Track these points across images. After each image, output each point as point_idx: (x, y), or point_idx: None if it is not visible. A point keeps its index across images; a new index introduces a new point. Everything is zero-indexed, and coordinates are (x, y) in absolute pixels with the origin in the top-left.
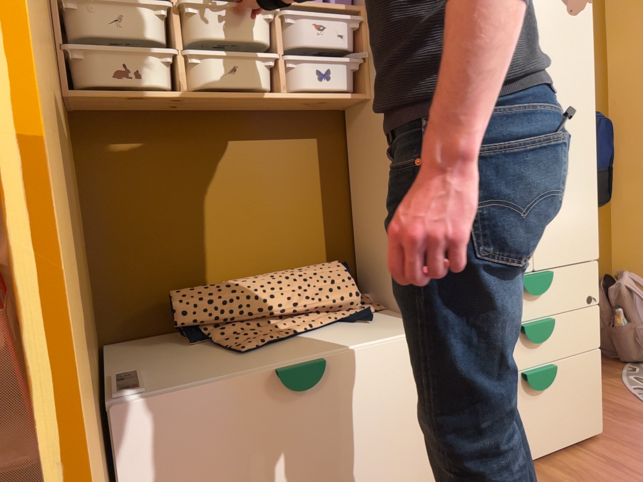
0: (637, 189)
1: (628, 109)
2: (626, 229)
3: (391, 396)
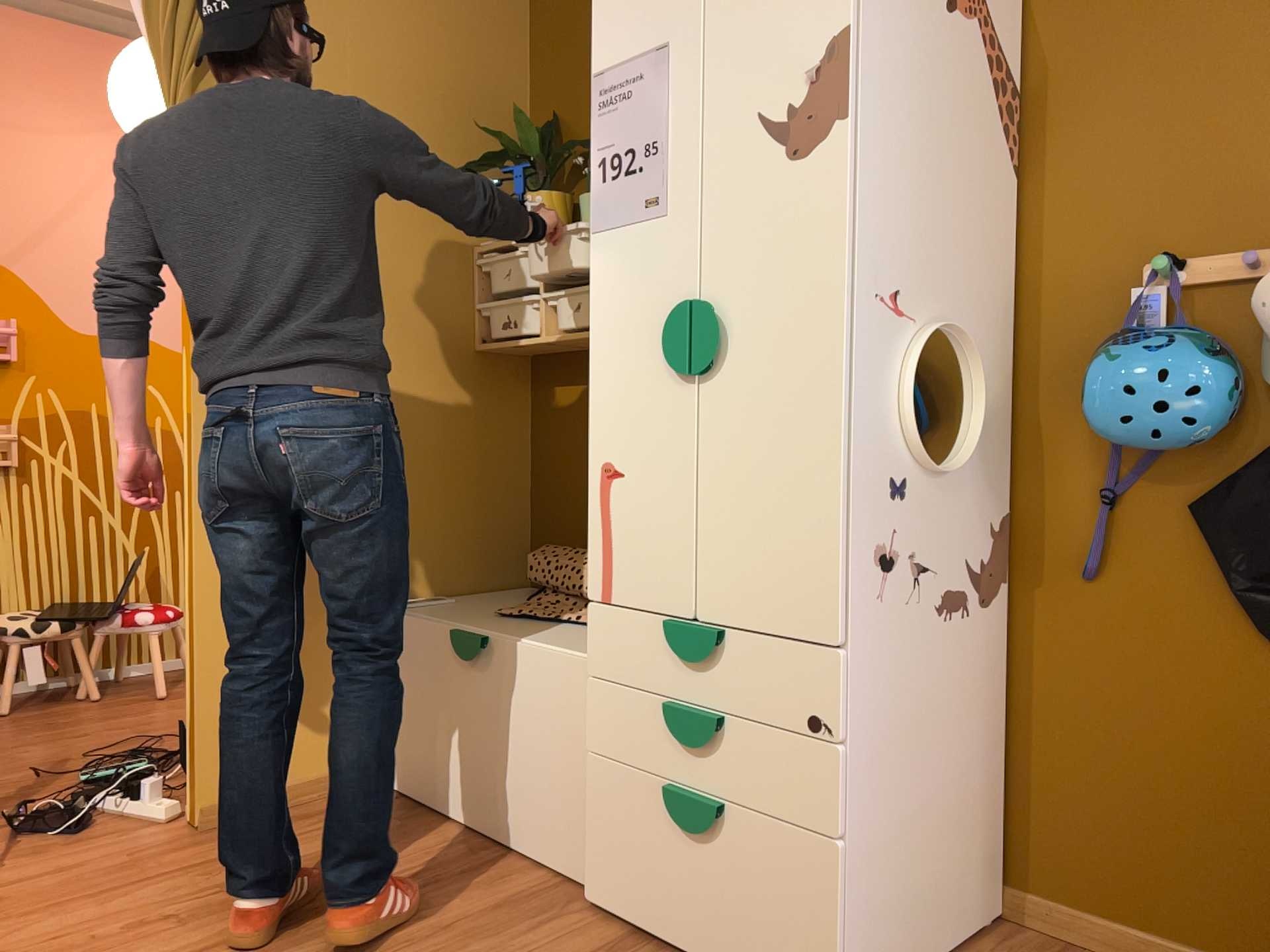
0: None
1: None
2: None
3: (539, 717)
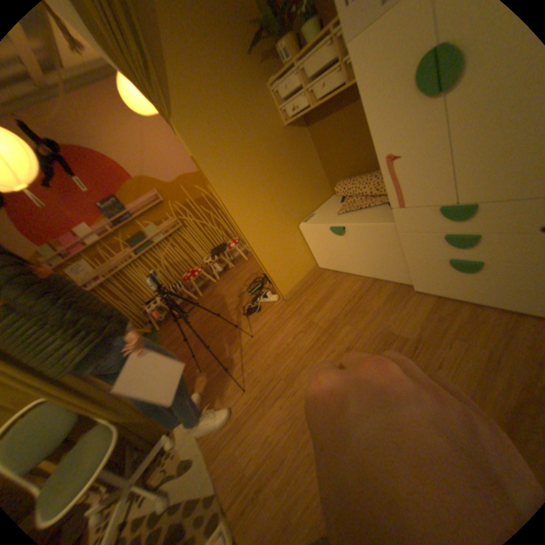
0: None
1: None
2: None
3: (376, 244)
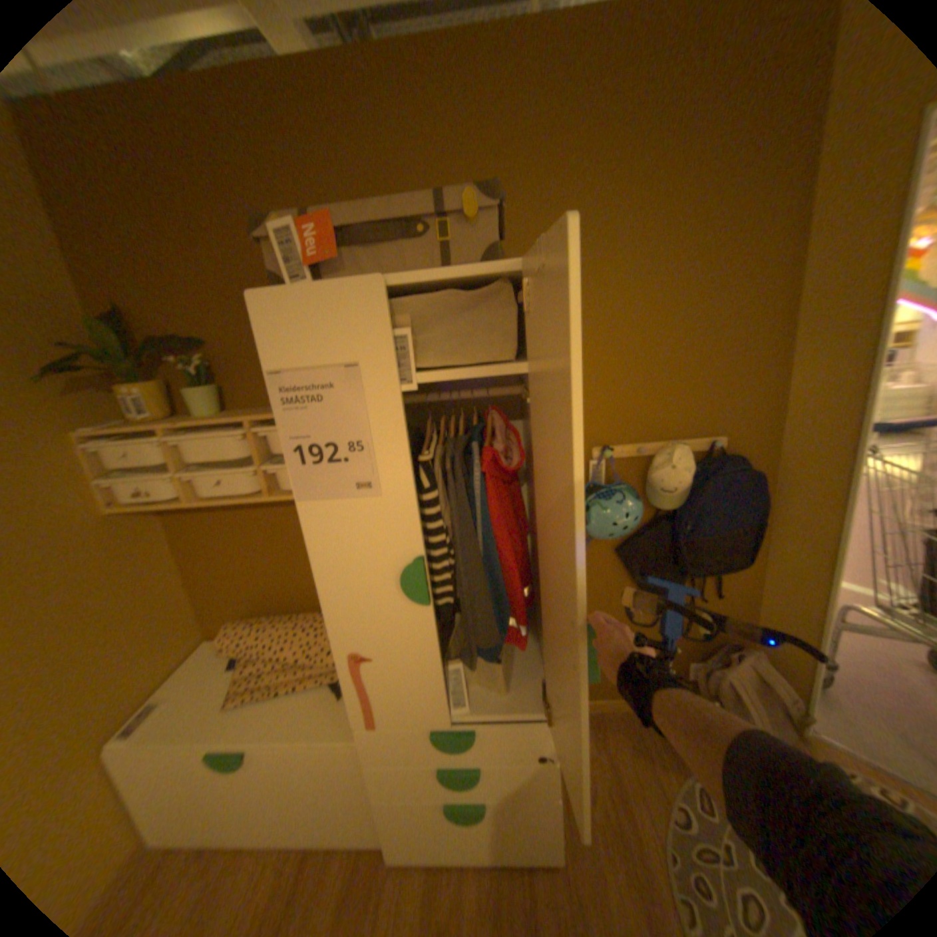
0: (806, 559)
1: (811, 453)
2: (782, 600)
3: (312, 784)
